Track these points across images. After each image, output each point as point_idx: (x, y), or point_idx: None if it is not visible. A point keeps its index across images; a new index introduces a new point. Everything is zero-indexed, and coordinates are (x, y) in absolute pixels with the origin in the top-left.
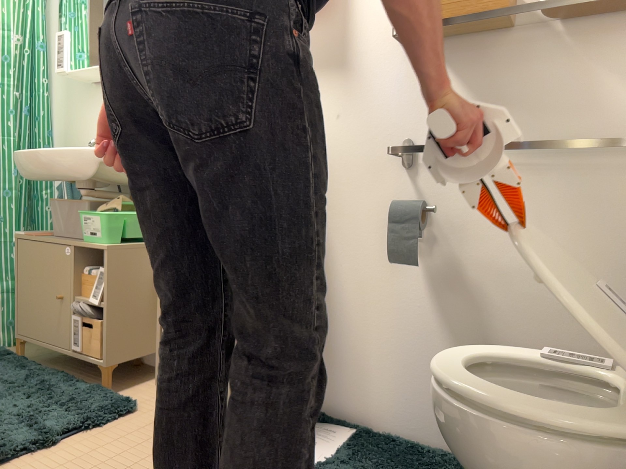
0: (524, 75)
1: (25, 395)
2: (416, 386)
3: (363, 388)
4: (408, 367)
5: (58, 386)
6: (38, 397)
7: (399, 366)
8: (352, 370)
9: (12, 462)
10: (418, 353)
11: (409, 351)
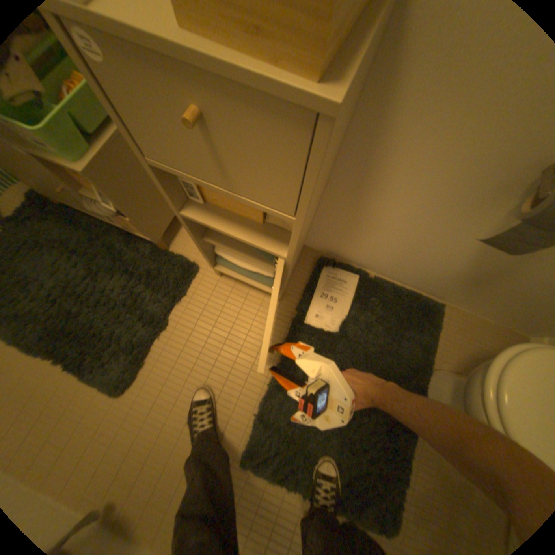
0: None
1: (110, 275)
2: (418, 267)
3: (371, 256)
4: (419, 260)
5: (126, 254)
6: (122, 275)
7: (412, 257)
8: (367, 247)
9: (152, 349)
10: (435, 258)
11: (428, 255)
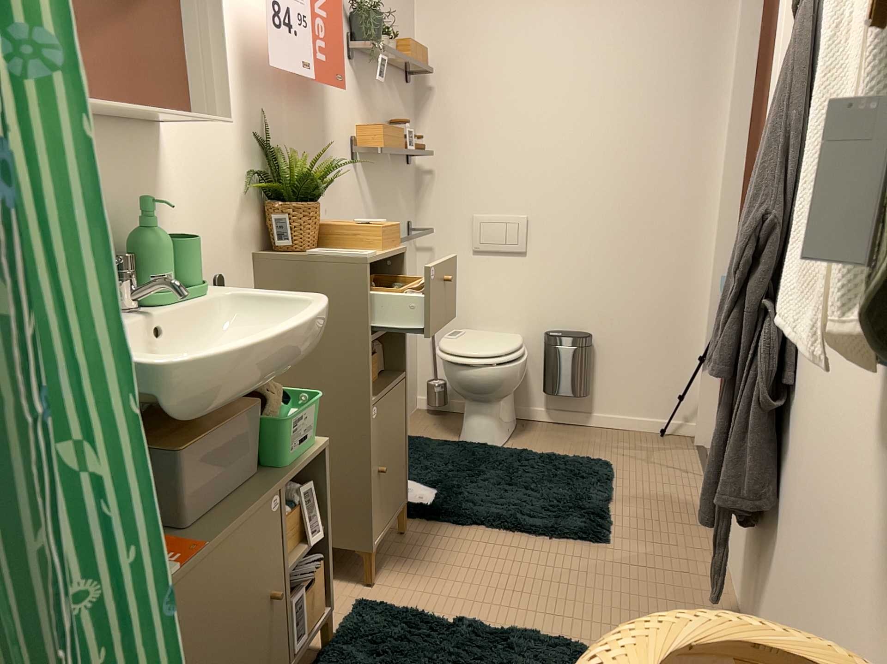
0: (385, 190)
1: None
2: None
3: None
4: None
5: None
6: None
7: None
8: None
9: (509, 628)
10: None
11: None
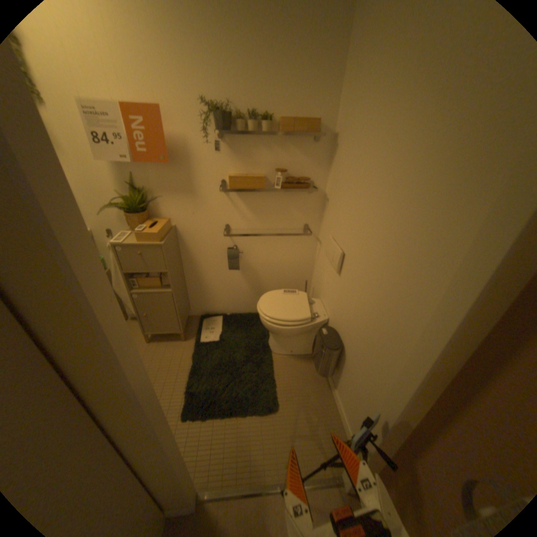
0: (267, 205)
1: None
2: (239, 299)
3: (221, 304)
4: (236, 295)
5: None
6: None
7: (233, 295)
8: (216, 300)
9: None
10: (239, 291)
11: (236, 291)
